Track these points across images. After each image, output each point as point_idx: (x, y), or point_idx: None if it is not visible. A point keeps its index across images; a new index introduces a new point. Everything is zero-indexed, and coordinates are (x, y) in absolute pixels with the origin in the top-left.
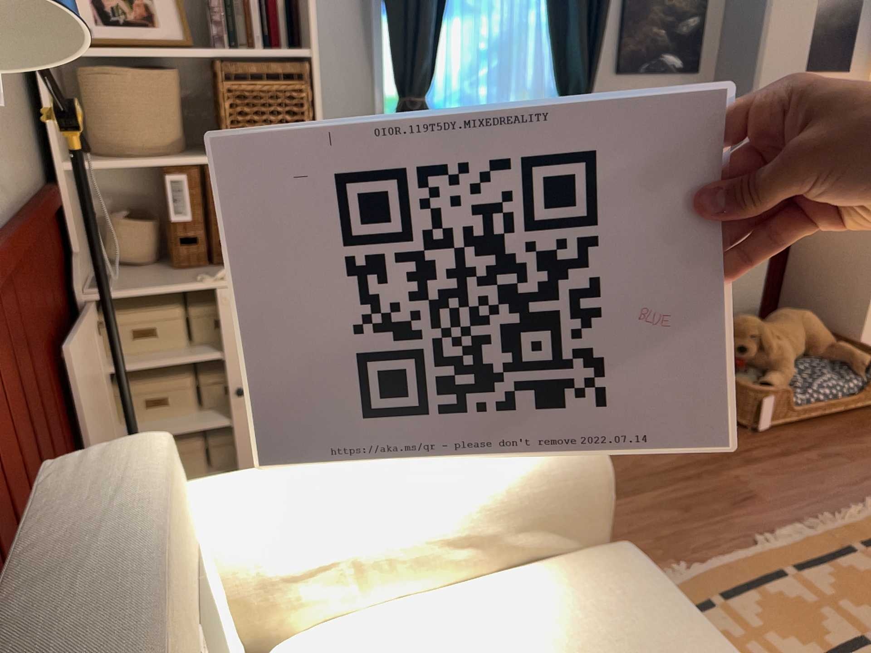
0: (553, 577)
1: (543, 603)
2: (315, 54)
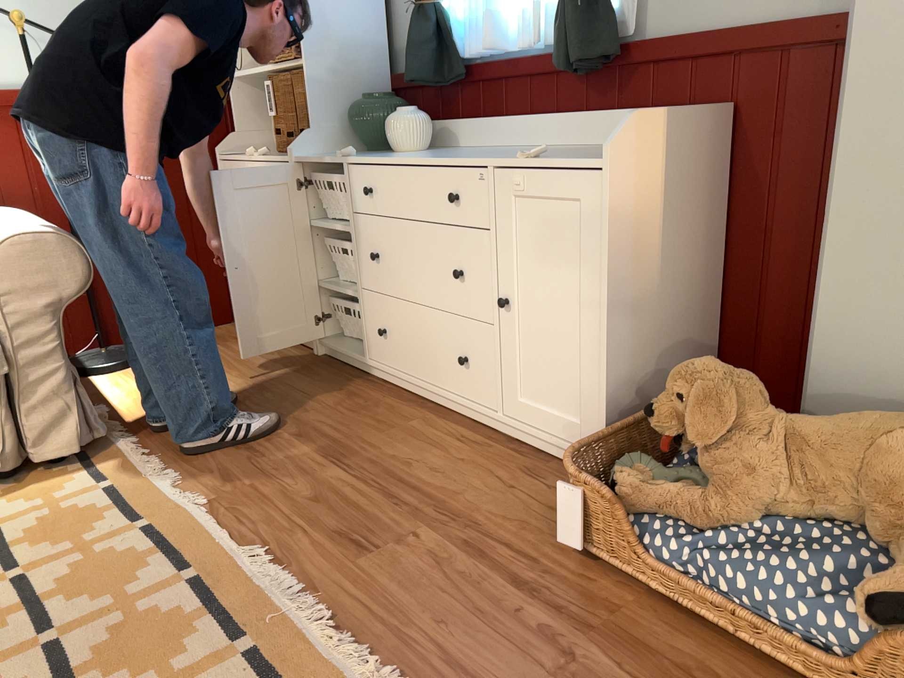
0: None
1: None
2: None
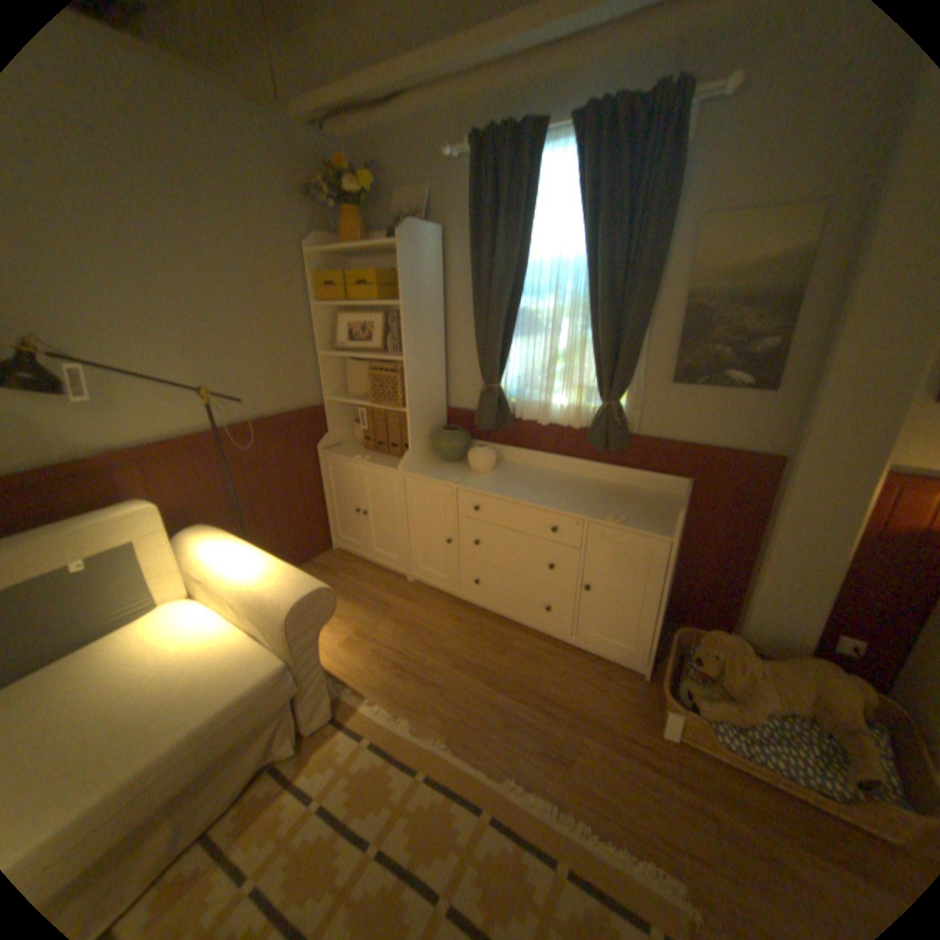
0: (243, 648)
1: (221, 652)
2: (406, 360)
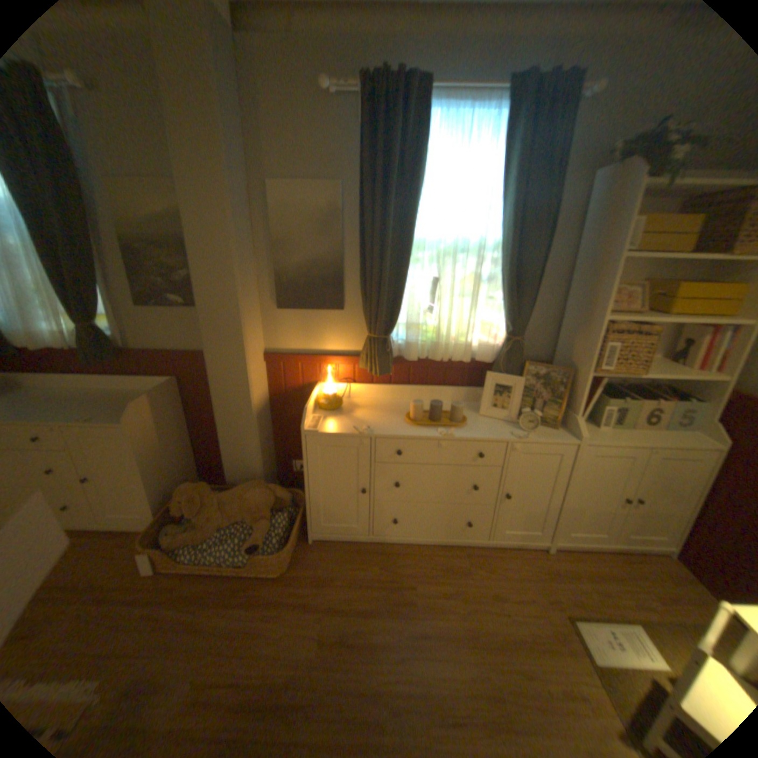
0: None
1: None
2: None
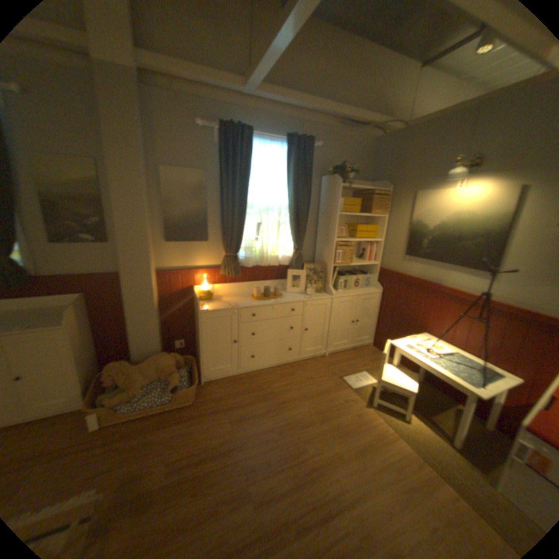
0: None
1: None
2: None
